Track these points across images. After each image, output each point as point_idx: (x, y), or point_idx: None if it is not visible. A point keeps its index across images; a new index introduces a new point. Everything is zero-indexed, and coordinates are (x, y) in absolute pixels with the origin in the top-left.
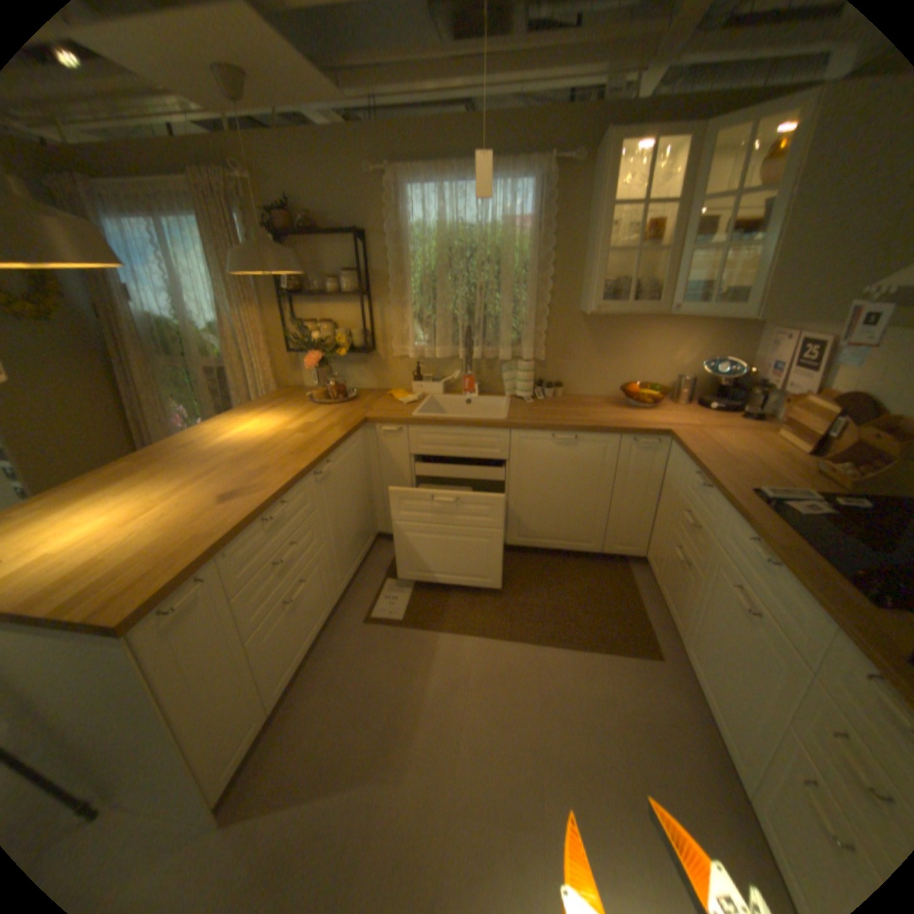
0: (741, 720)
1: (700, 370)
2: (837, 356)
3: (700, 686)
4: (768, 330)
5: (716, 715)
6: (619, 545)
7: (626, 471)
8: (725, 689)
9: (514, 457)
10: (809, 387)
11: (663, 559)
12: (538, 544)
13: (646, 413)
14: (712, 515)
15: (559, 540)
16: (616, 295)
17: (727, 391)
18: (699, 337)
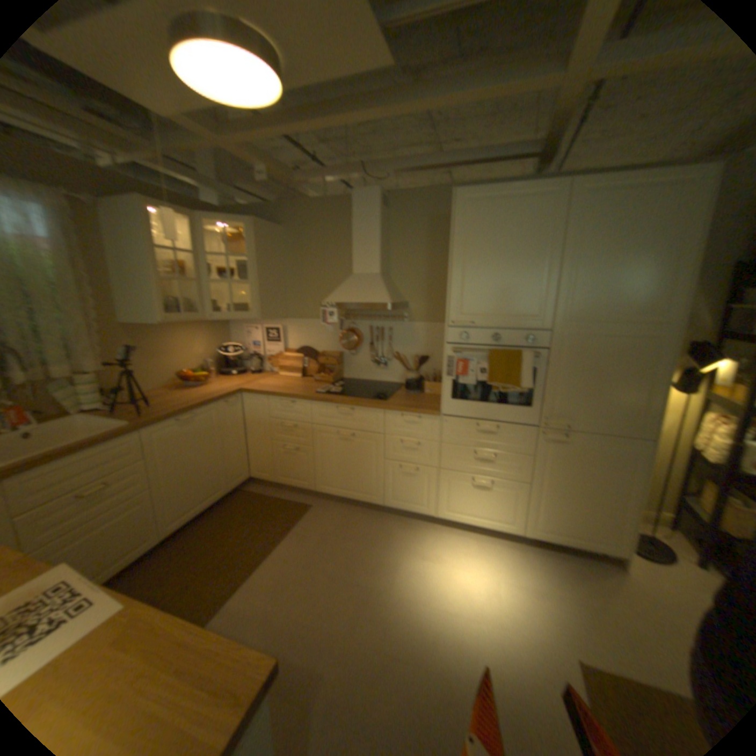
0: (365, 483)
1: (211, 356)
2: (285, 335)
3: (336, 496)
4: (235, 328)
5: (352, 497)
6: (237, 480)
7: (227, 426)
8: (351, 480)
9: (151, 454)
10: (280, 351)
11: (271, 465)
12: (188, 519)
13: (211, 388)
14: (303, 416)
15: (202, 504)
16: (168, 311)
17: (234, 364)
18: (204, 336)
